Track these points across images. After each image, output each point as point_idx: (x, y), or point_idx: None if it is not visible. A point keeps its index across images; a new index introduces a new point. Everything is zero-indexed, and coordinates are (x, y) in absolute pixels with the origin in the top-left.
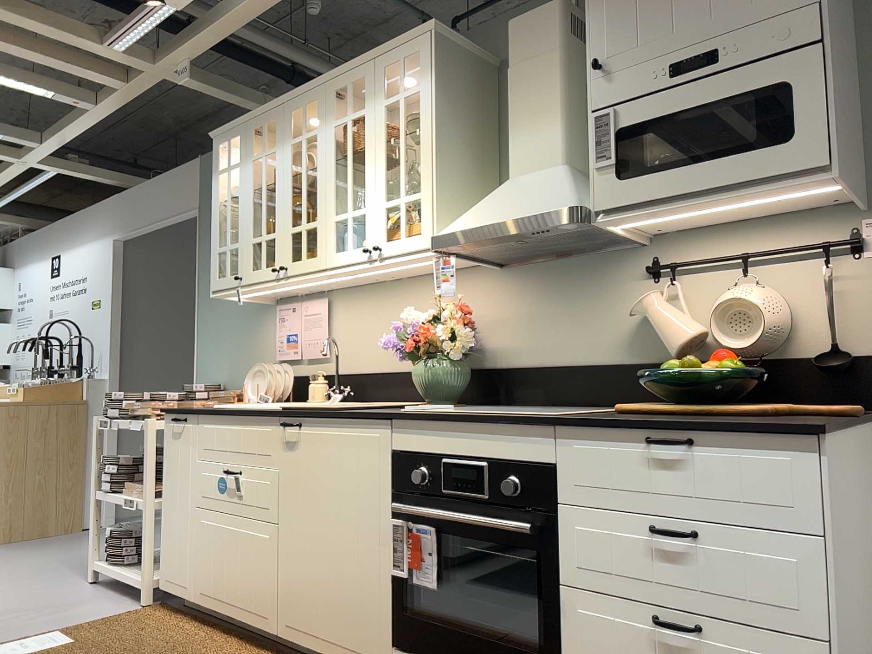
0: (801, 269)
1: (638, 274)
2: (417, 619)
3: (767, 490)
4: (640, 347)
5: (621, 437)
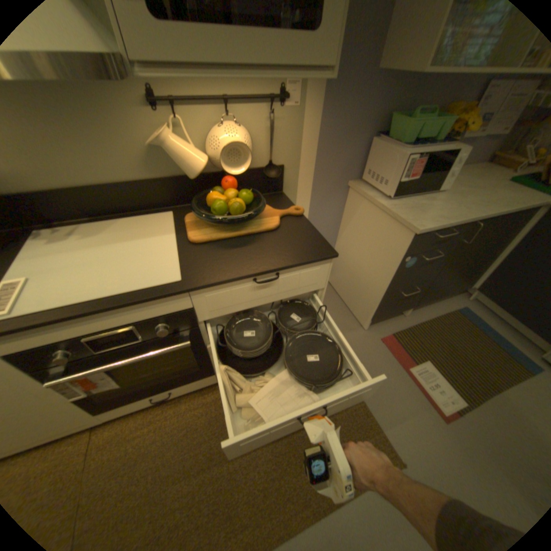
0: (255, 110)
1: (134, 99)
2: (107, 400)
3: (307, 281)
4: (155, 165)
5: (236, 282)
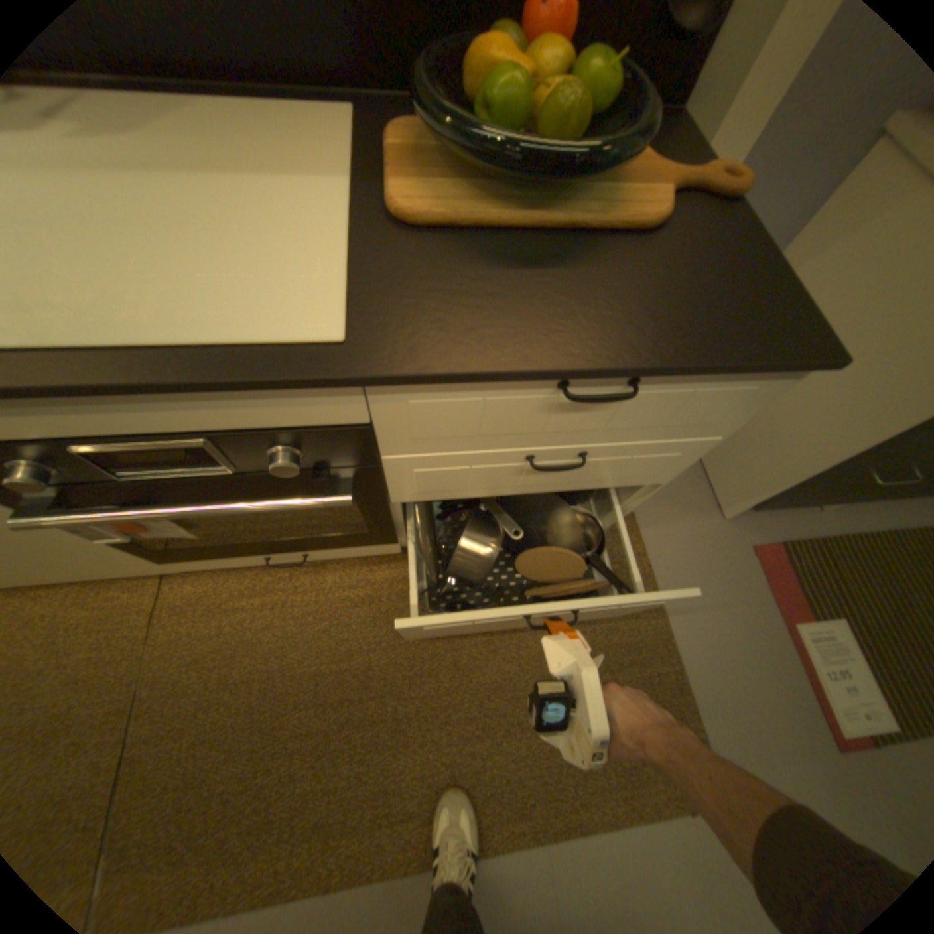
0: None
1: None
2: (180, 549)
3: (697, 415)
4: None
5: (508, 382)
